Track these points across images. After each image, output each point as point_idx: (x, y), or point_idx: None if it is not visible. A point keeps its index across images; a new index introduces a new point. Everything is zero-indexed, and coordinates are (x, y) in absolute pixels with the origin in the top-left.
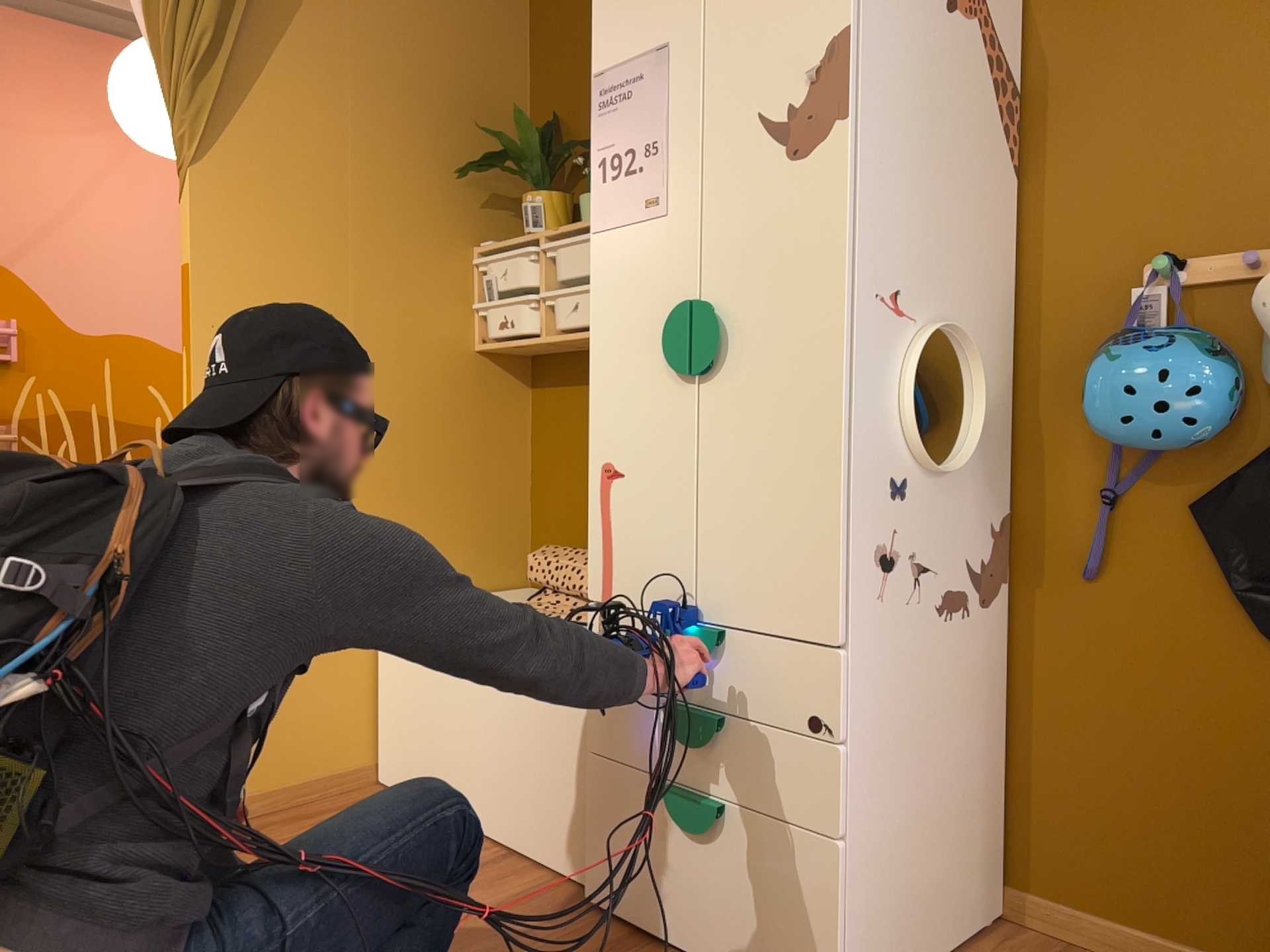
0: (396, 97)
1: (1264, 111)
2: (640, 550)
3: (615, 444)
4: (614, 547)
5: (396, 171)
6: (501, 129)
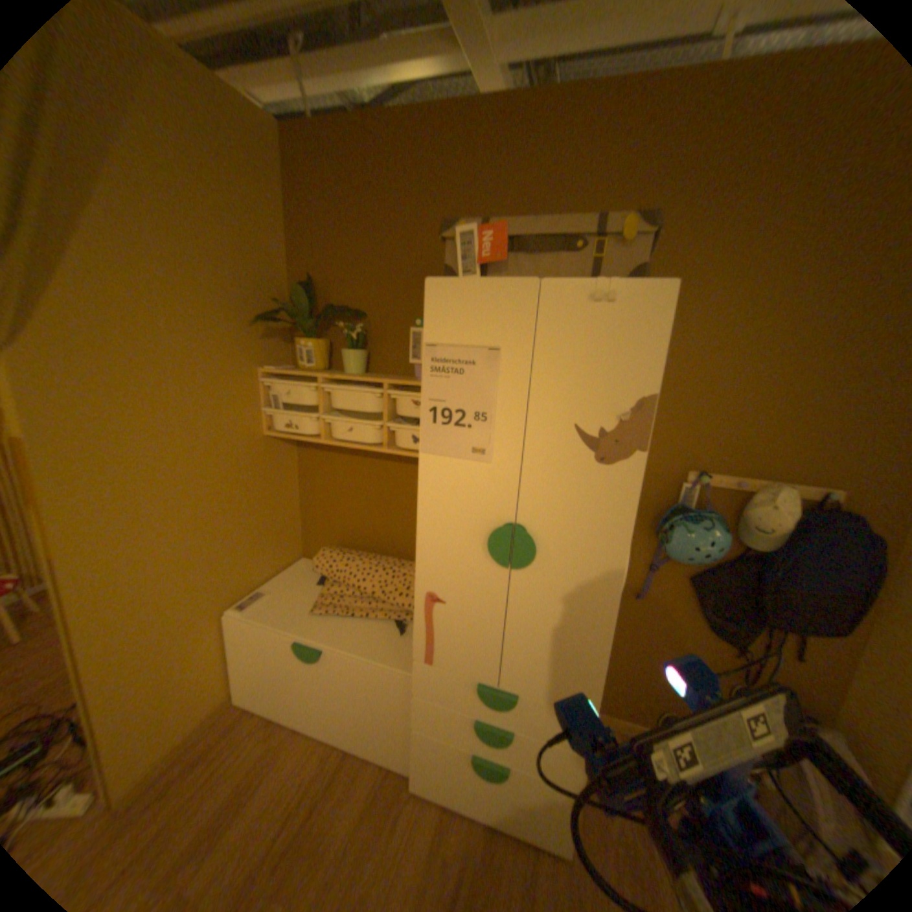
0: (196, 265)
1: (761, 413)
2: (458, 644)
3: (439, 584)
4: (437, 638)
5: (203, 324)
6: (271, 282)
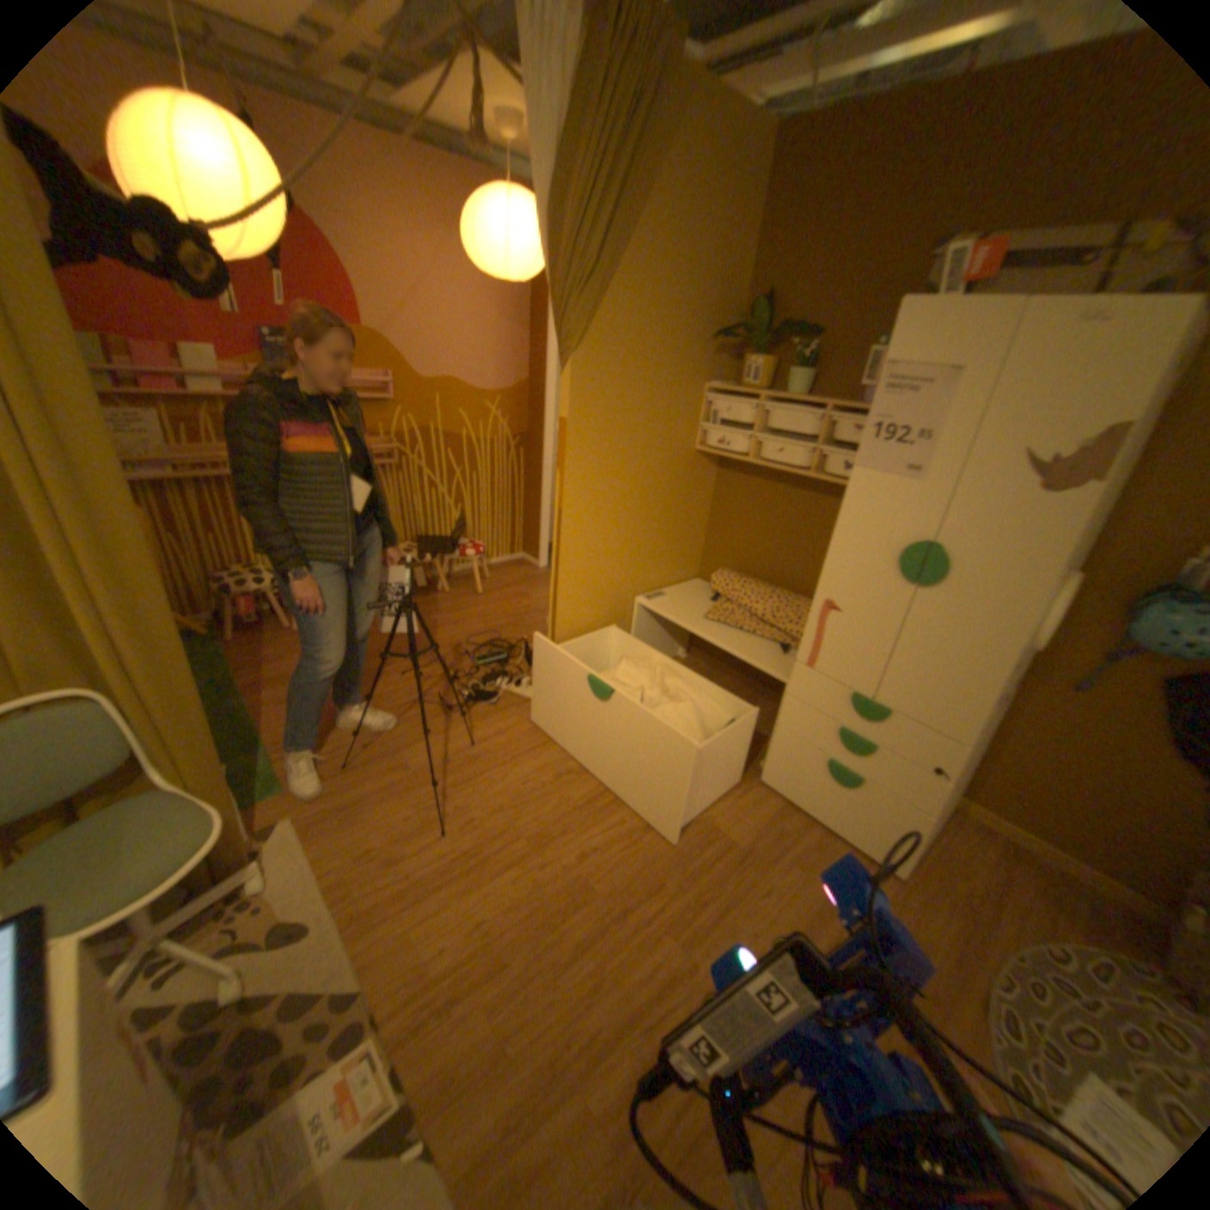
0: (680, 283)
1: None
2: (843, 652)
3: (839, 593)
4: (824, 643)
5: (673, 338)
6: (732, 295)
